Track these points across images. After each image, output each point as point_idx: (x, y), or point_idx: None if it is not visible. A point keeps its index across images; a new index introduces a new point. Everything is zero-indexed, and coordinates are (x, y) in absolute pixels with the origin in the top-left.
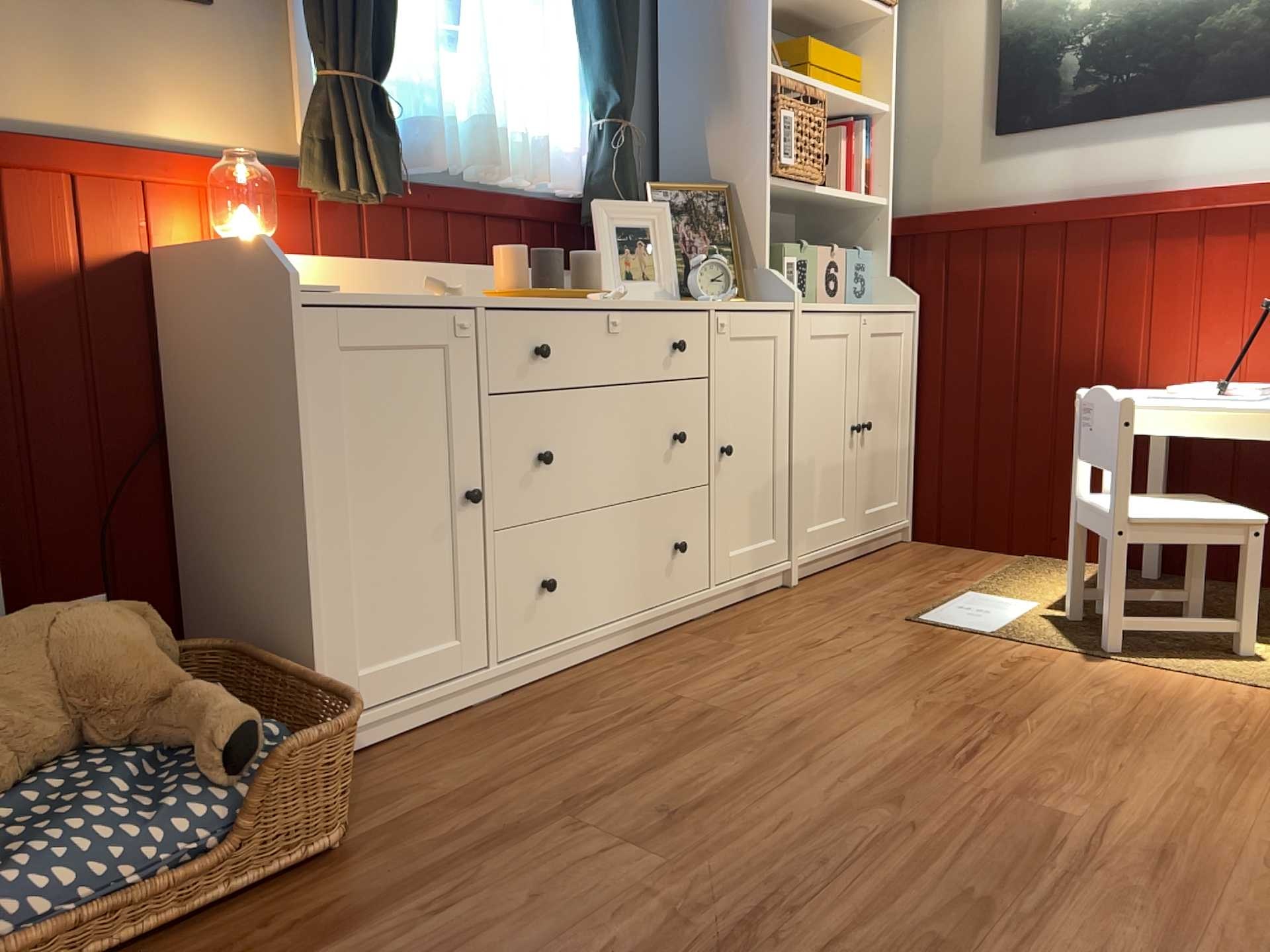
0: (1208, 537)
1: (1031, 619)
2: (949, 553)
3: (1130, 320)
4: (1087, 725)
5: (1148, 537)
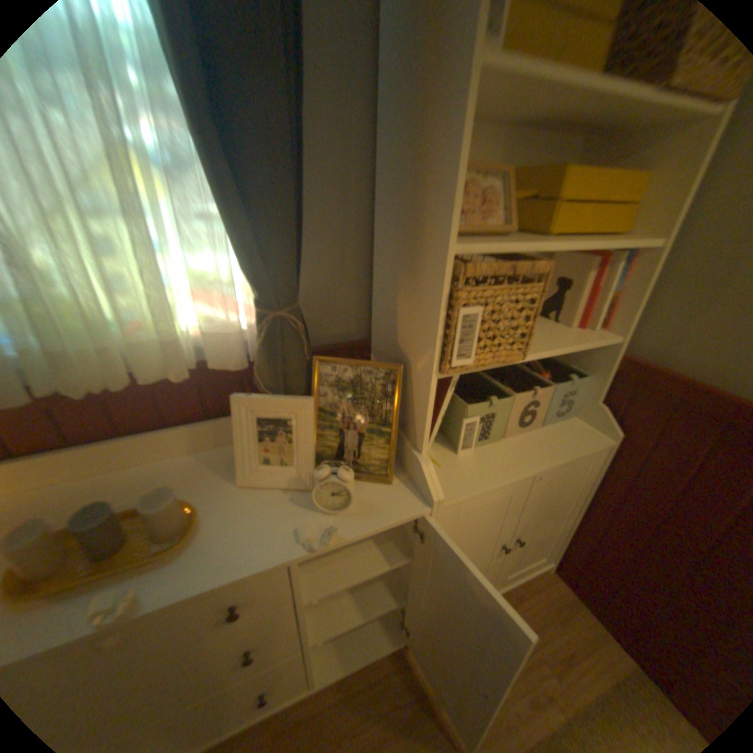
0: None
1: None
2: (572, 623)
3: None
4: None
5: None
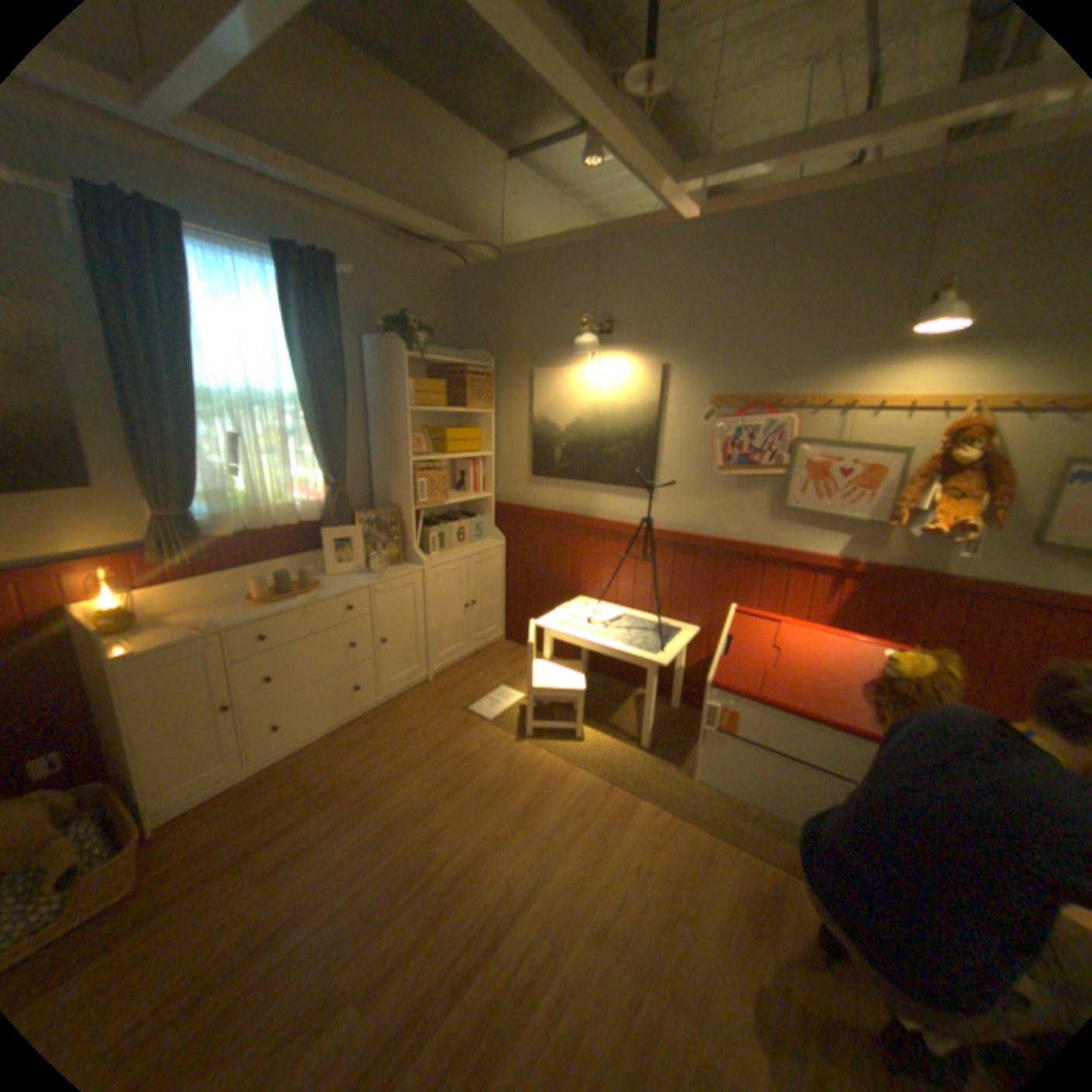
0: (563, 696)
1: (512, 711)
2: (513, 653)
3: (579, 568)
4: (484, 792)
5: (540, 695)
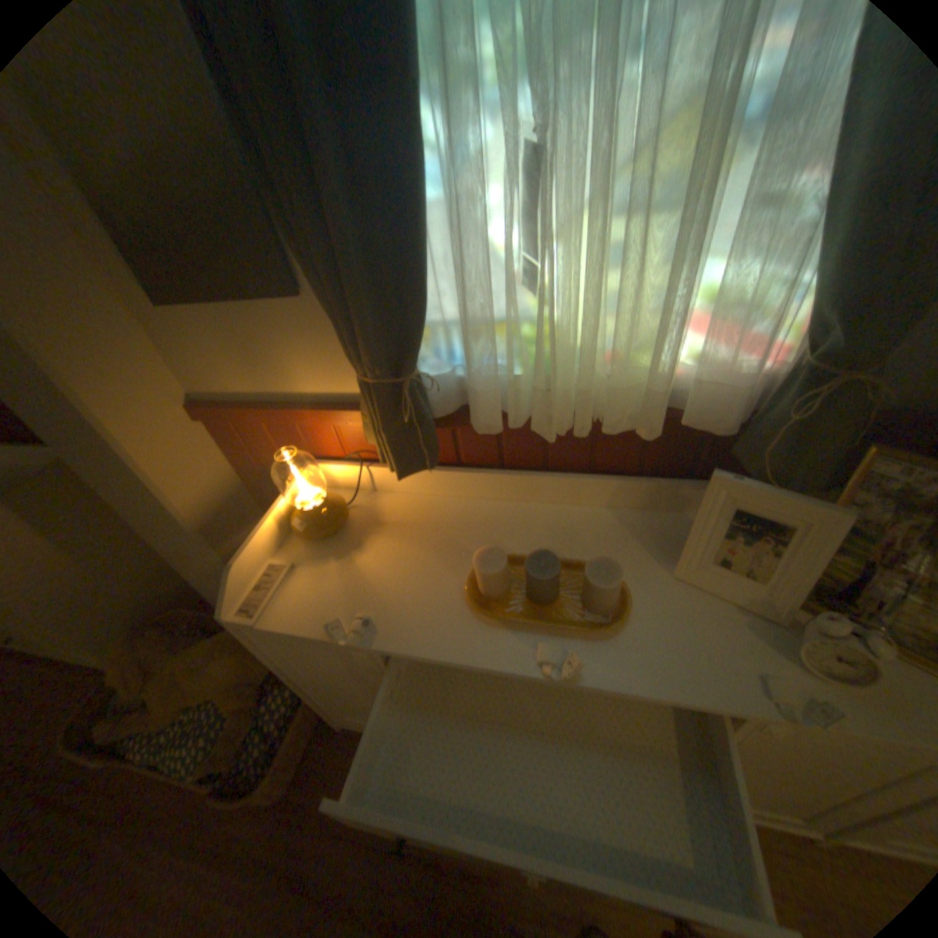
0: None
1: None
2: None
3: None
4: None
5: None
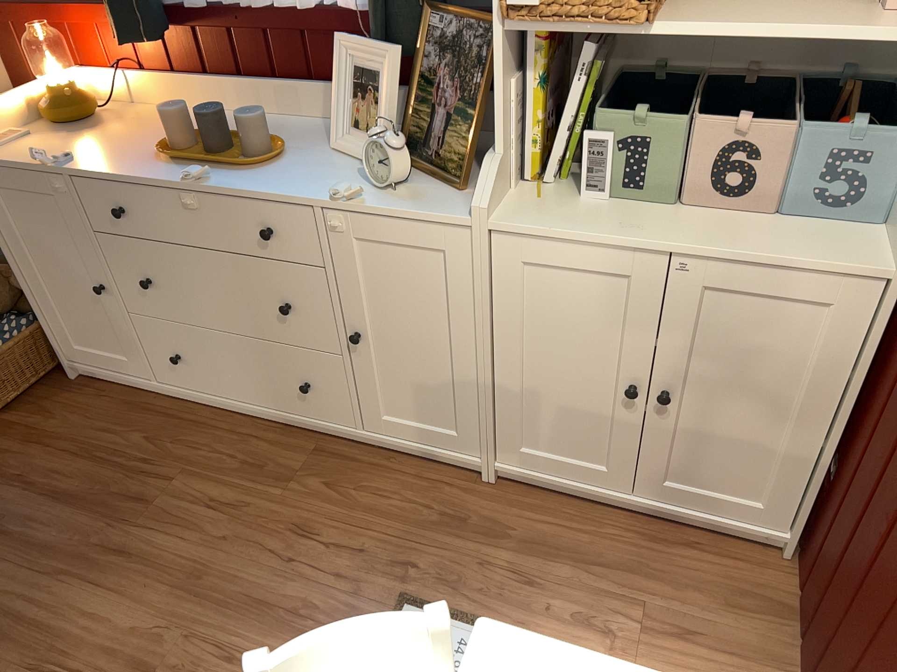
0: None
1: None
2: (750, 613)
3: None
4: None
5: None
